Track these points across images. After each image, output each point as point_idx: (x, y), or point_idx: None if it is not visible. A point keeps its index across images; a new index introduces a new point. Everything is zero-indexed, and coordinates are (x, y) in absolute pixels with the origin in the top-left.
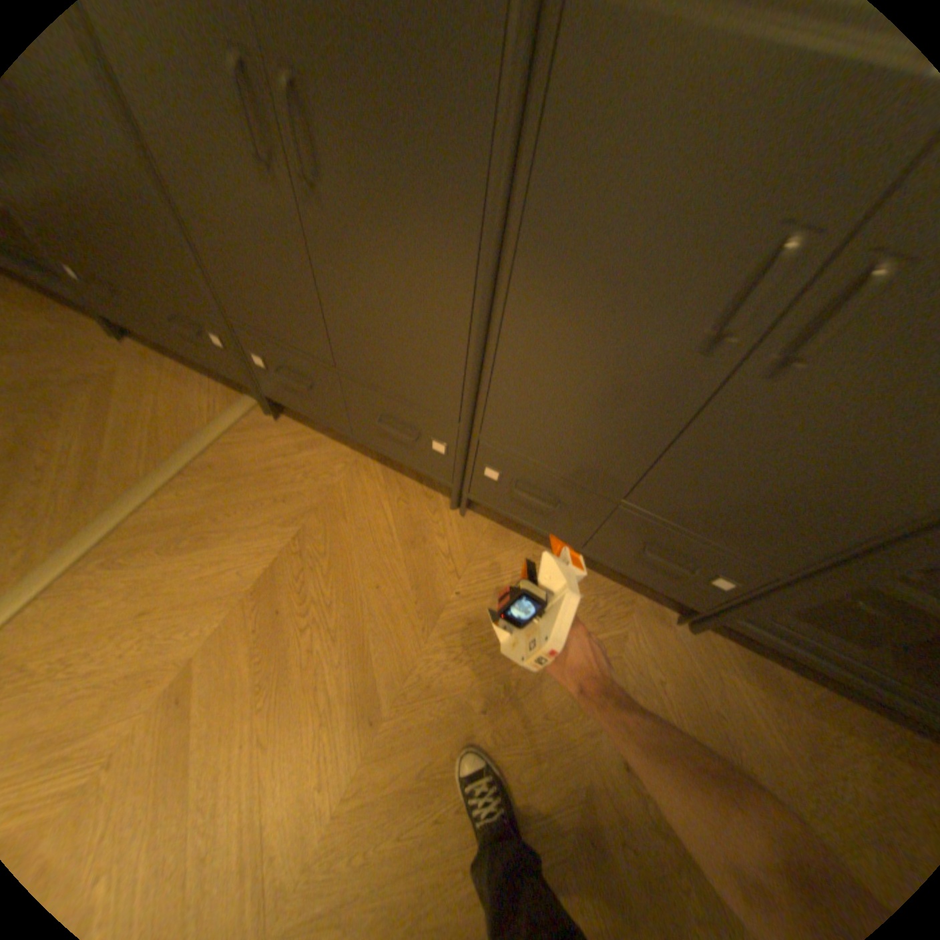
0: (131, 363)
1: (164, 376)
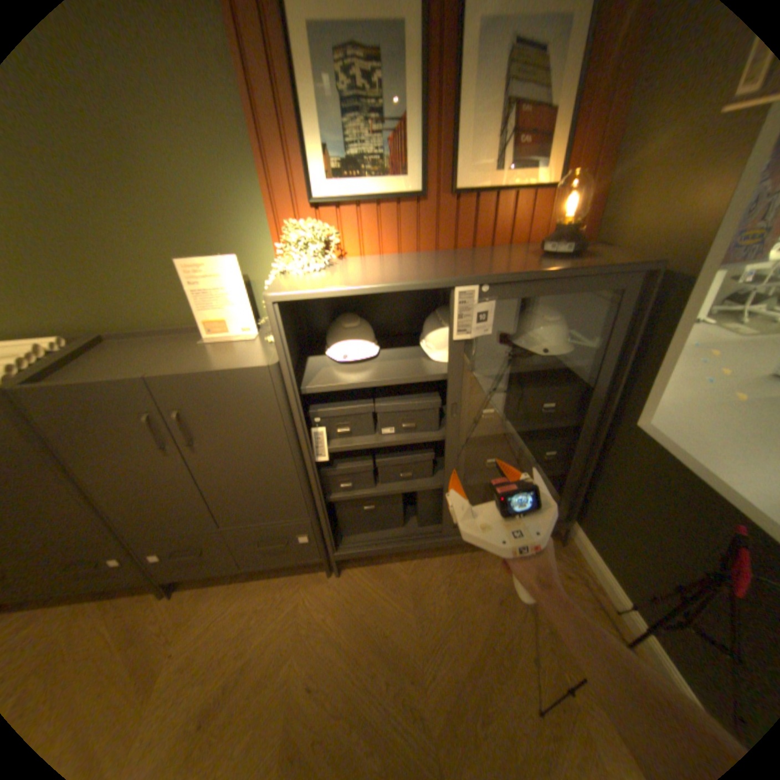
0: None
1: None
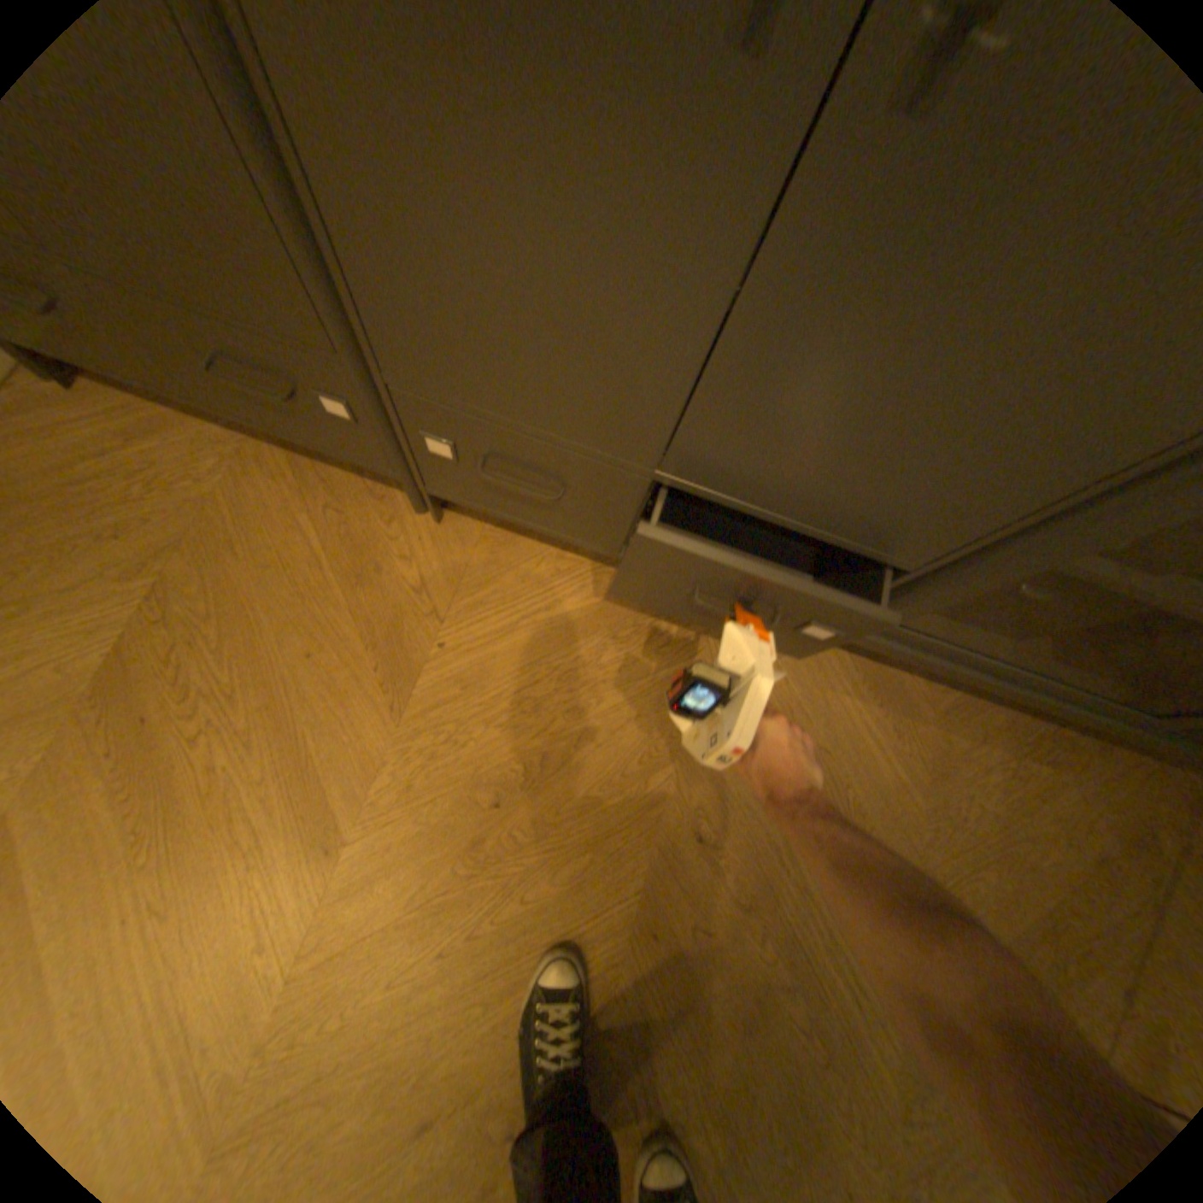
0: None
1: None
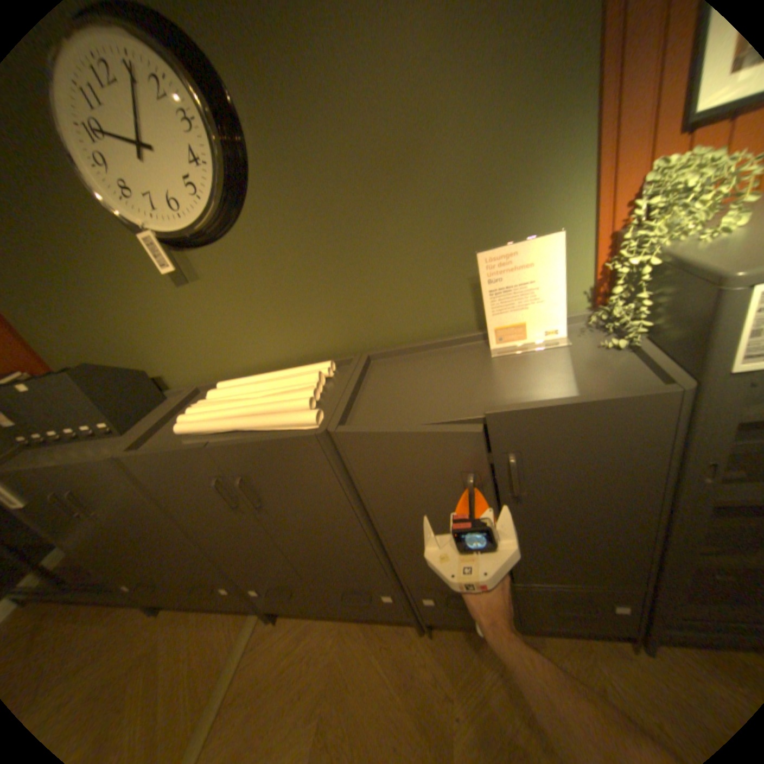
0: (167, 631)
1: (191, 630)
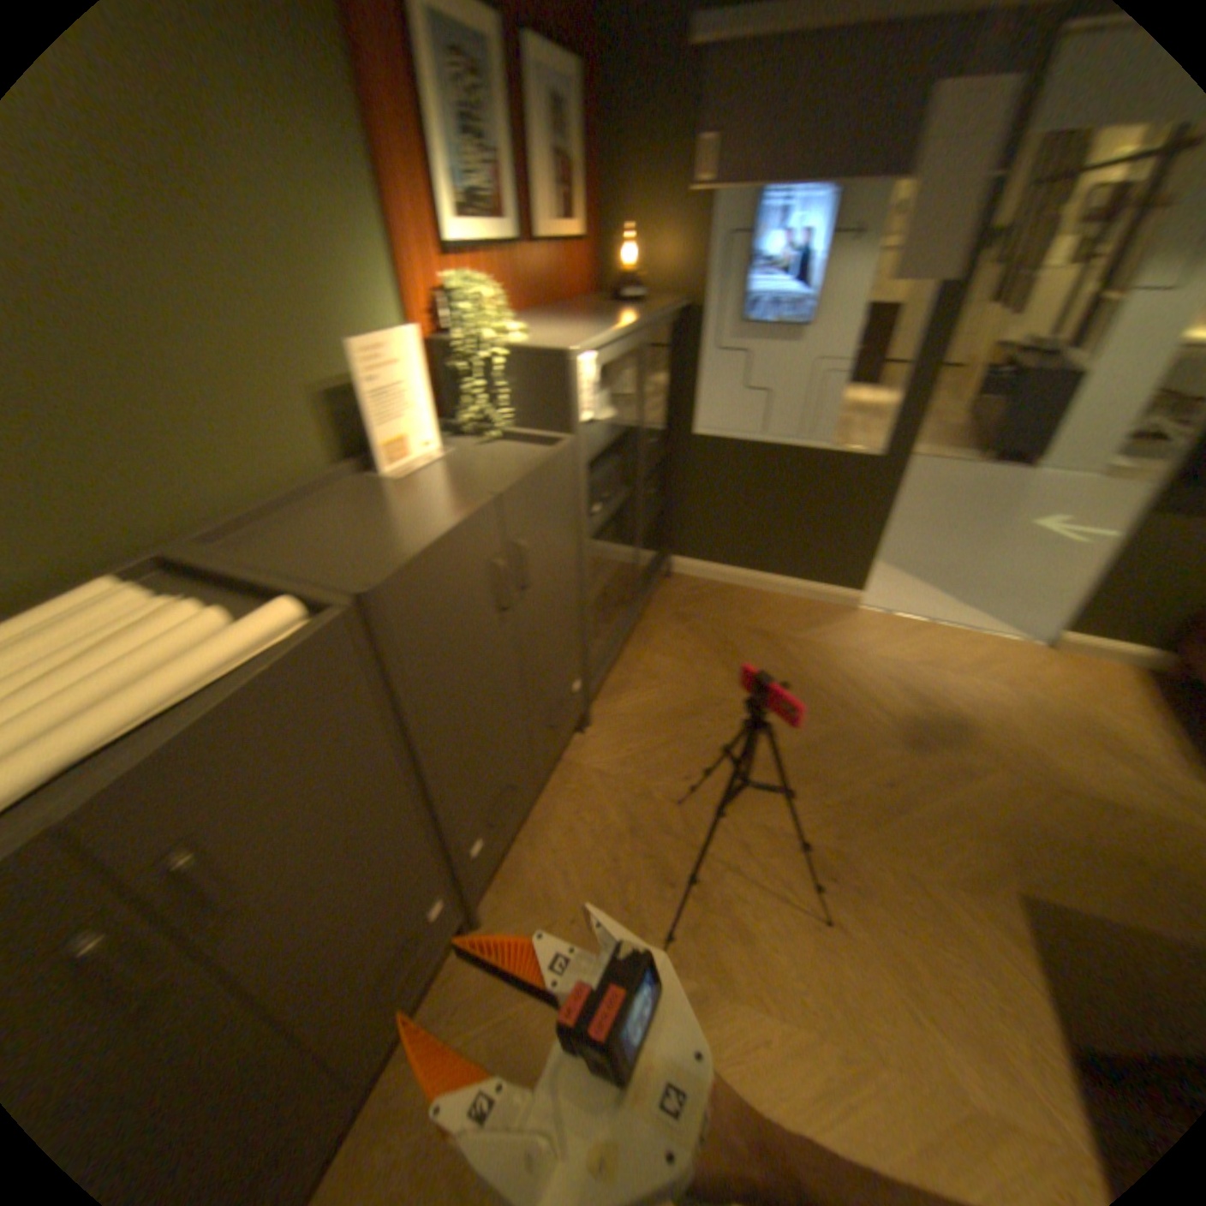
0: None
1: None
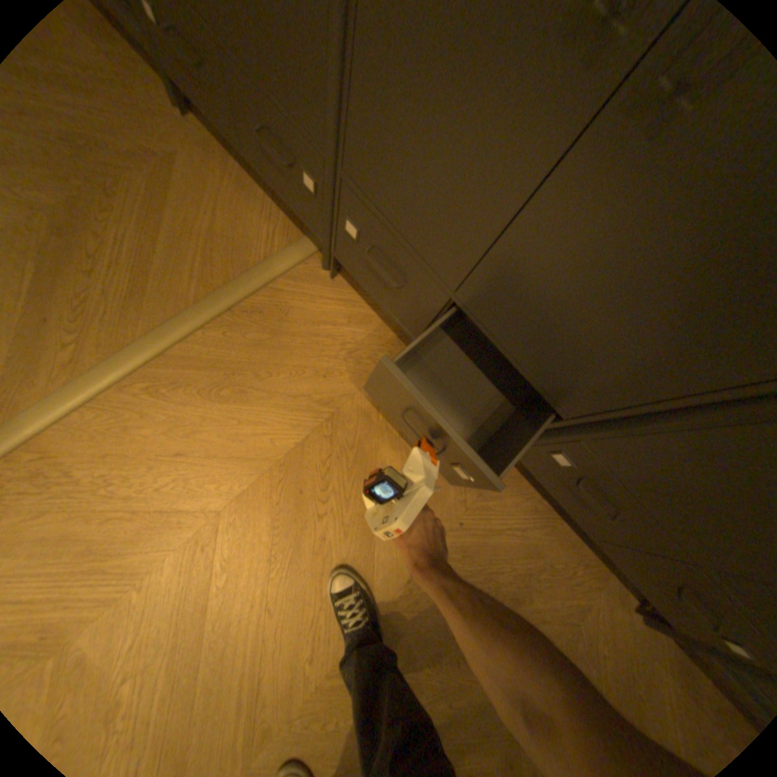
0: (193, 153)
1: (226, 183)
